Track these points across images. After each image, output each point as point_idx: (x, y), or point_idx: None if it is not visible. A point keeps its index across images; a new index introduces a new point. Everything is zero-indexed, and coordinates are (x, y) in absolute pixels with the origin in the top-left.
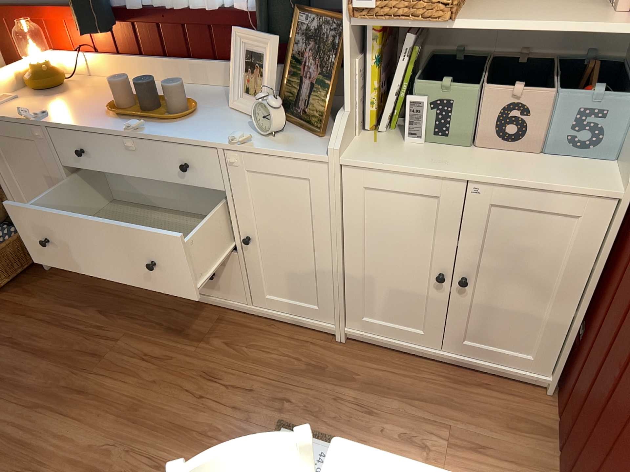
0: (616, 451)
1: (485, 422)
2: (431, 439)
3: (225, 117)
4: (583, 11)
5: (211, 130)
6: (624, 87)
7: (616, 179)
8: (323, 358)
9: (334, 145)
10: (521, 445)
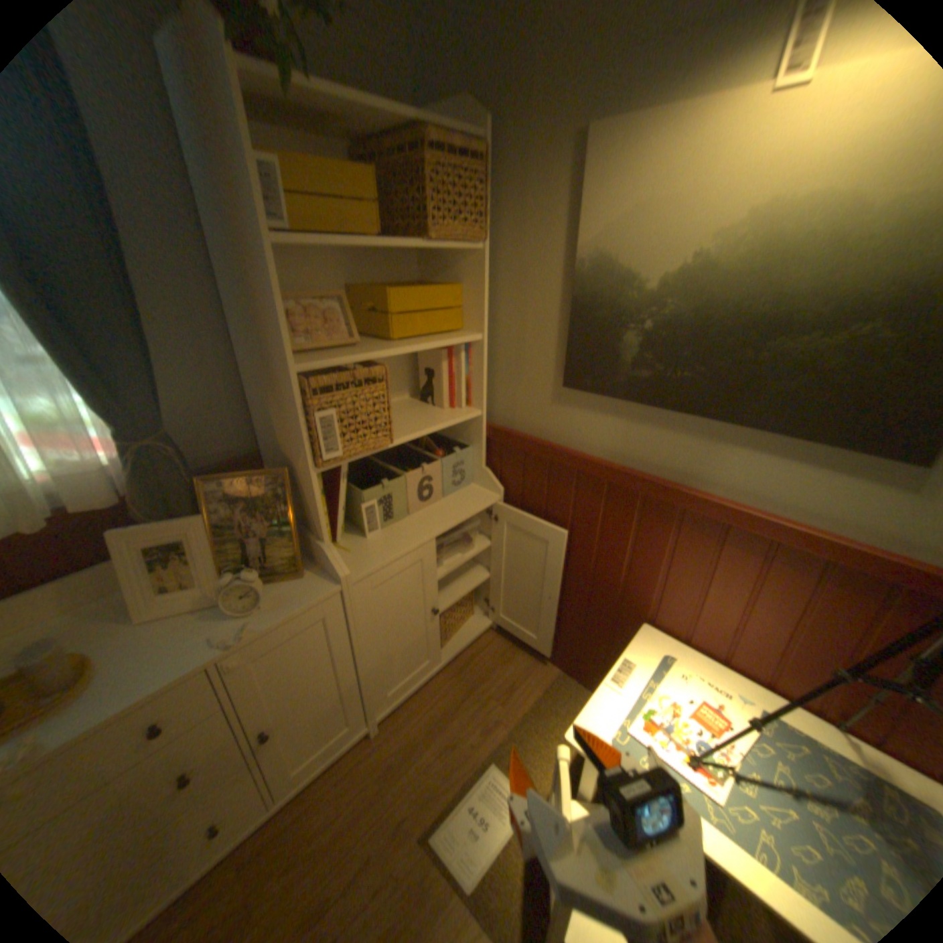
0: (598, 609)
1: (499, 675)
2: (496, 717)
3: (142, 638)
4: (422, 410)
5: (154, 662)
6: (453, 442)
7: (489, 490)
8: (381, 764)
9: (340, 573)
10: (522, 666)
